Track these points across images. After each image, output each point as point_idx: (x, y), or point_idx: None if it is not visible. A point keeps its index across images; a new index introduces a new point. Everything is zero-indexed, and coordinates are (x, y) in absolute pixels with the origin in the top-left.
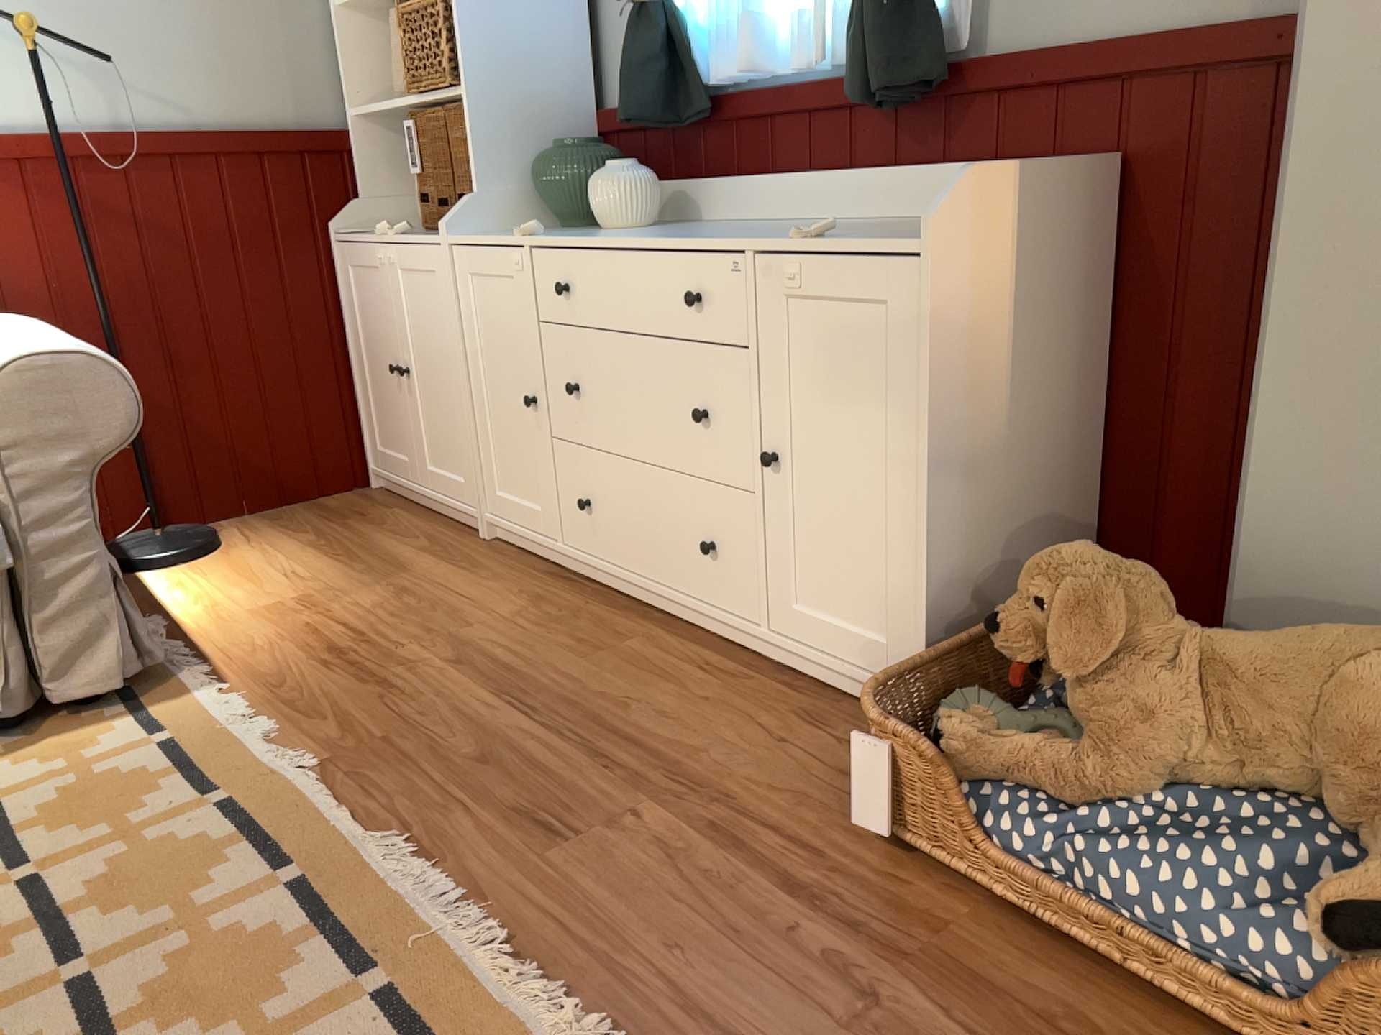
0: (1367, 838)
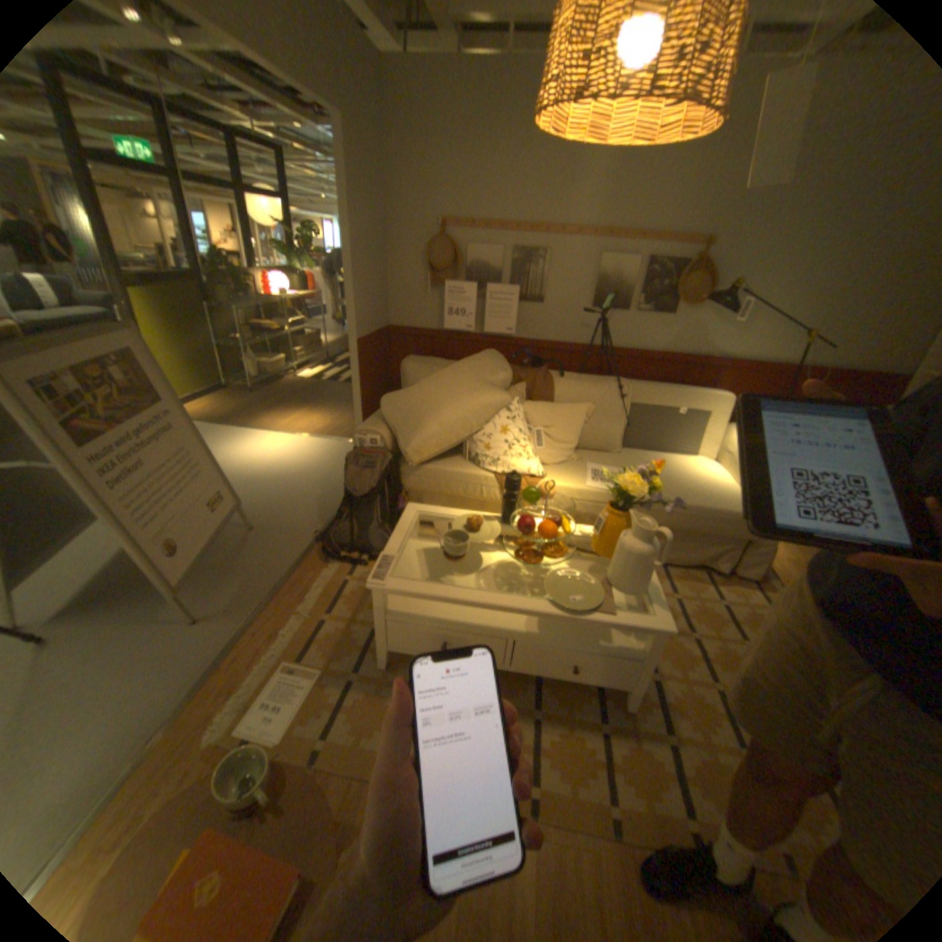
0: None
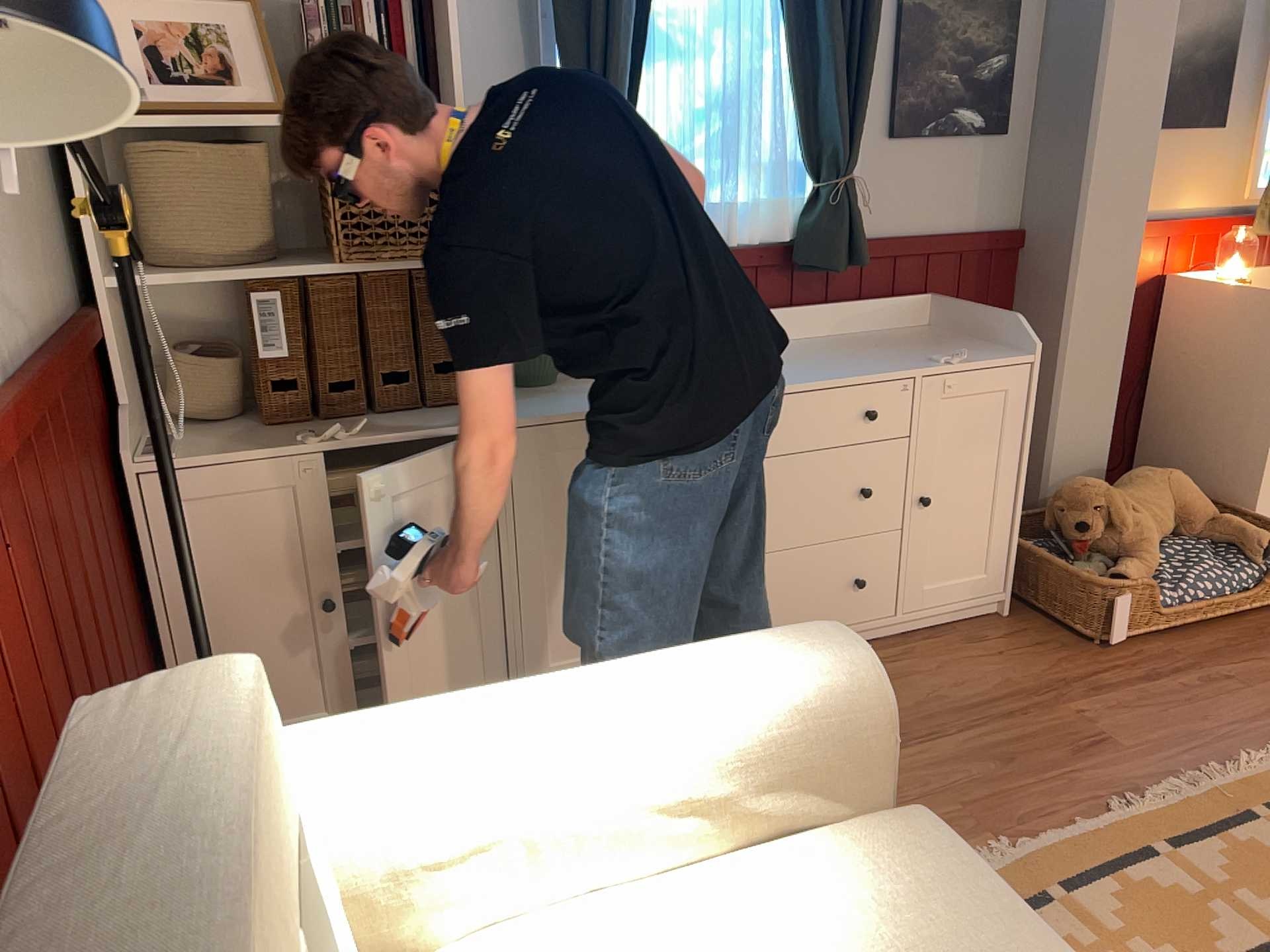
0: (1204, 534)
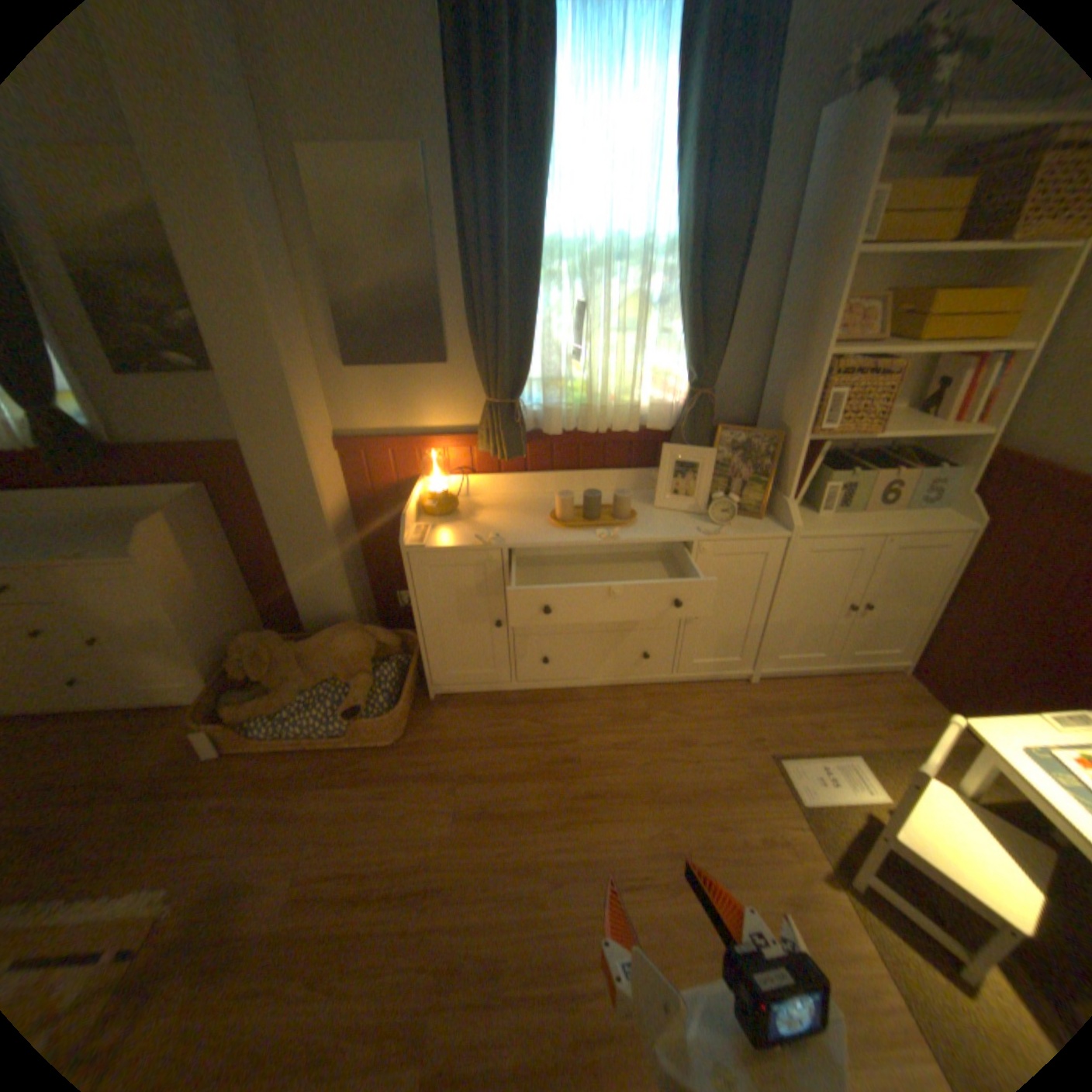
0: (350, 685)
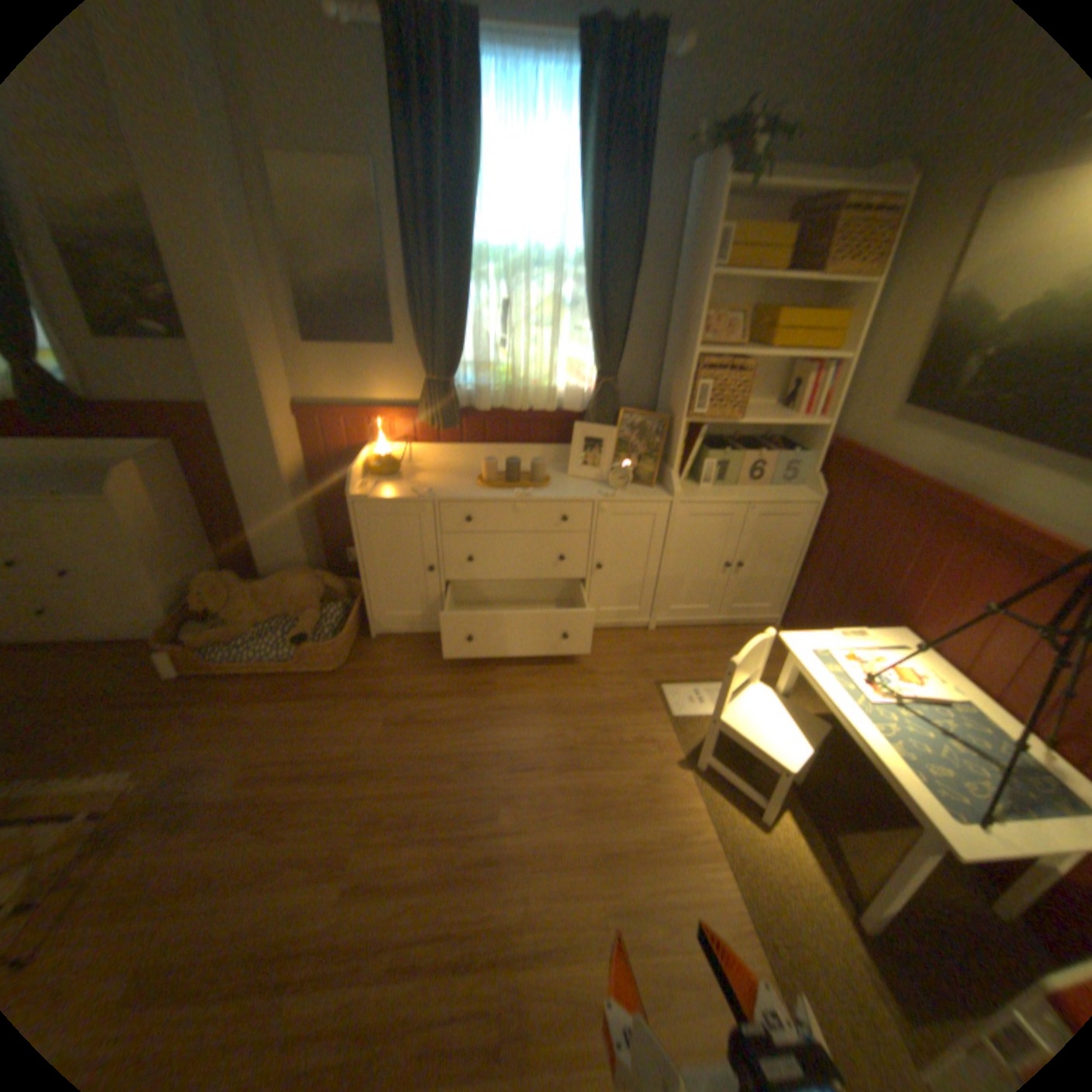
0: (298, 622)
